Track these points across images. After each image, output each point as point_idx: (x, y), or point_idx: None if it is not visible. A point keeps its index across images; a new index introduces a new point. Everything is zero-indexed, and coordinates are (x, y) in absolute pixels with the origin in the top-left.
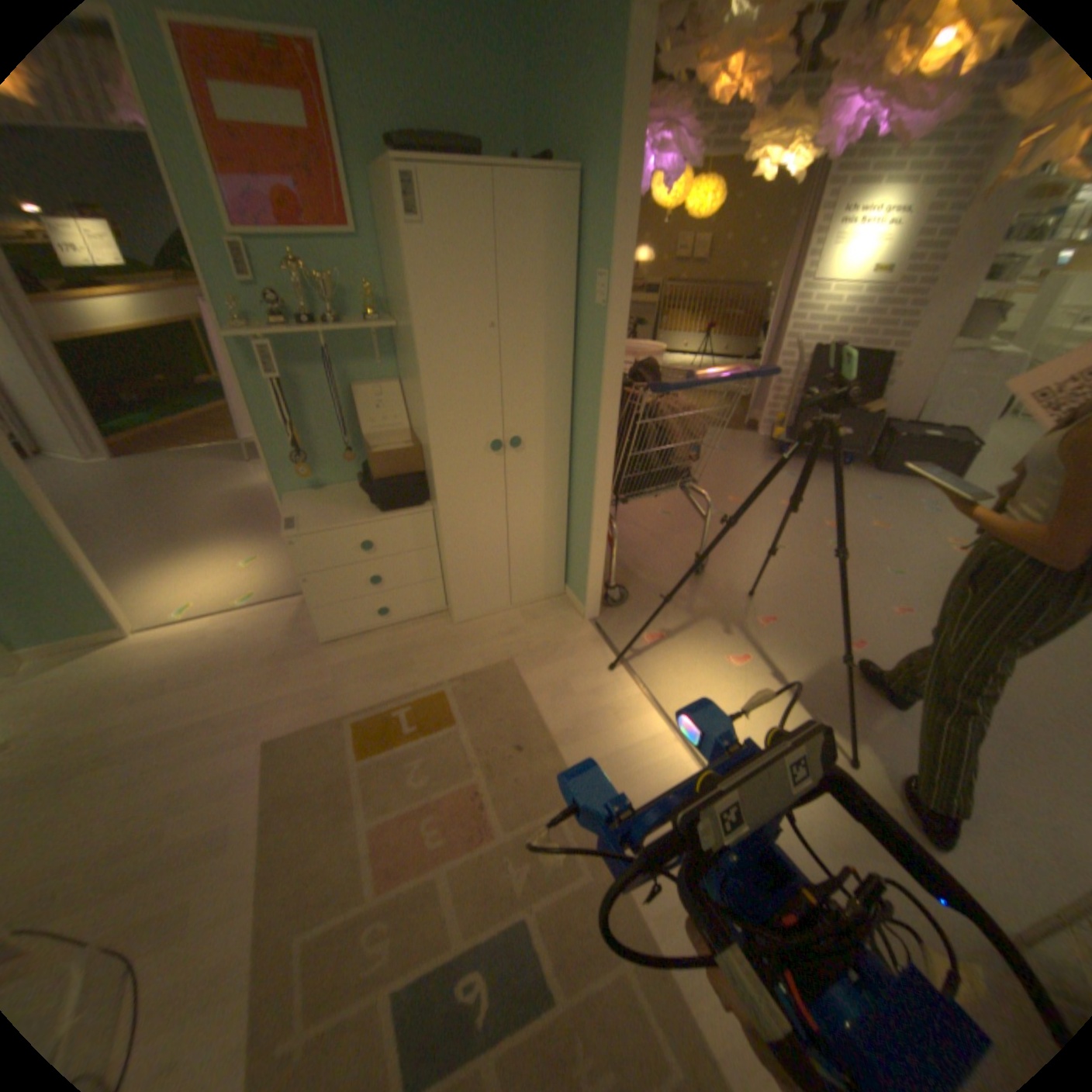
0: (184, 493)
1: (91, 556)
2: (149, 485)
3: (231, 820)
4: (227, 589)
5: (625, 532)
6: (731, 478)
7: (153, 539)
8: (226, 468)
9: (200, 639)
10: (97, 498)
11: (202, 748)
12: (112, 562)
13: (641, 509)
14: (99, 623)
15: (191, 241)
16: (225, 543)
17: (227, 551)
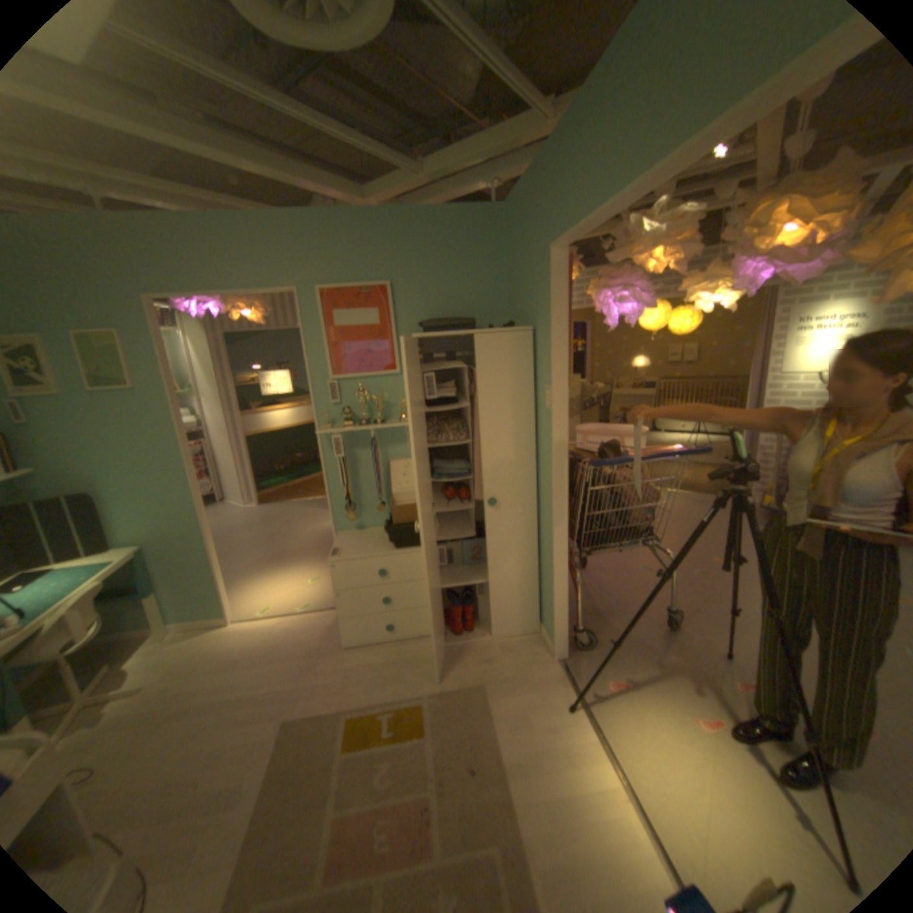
0: (290, 530)
1: (226, 568)
2: (272, 523)
3: (244, 784)
4: (295, 599)
5: (605, 583)
6: (718, 541)
7: (263, 560)
8: (319, 514)
9: (268, 634)
10: (242, 530)
11: (244, 719)
12: (236, 573)
13: (624, 564)
14: (214, 613)
15: (311, 385)
16: (303, 566)
17: (303, 572)
